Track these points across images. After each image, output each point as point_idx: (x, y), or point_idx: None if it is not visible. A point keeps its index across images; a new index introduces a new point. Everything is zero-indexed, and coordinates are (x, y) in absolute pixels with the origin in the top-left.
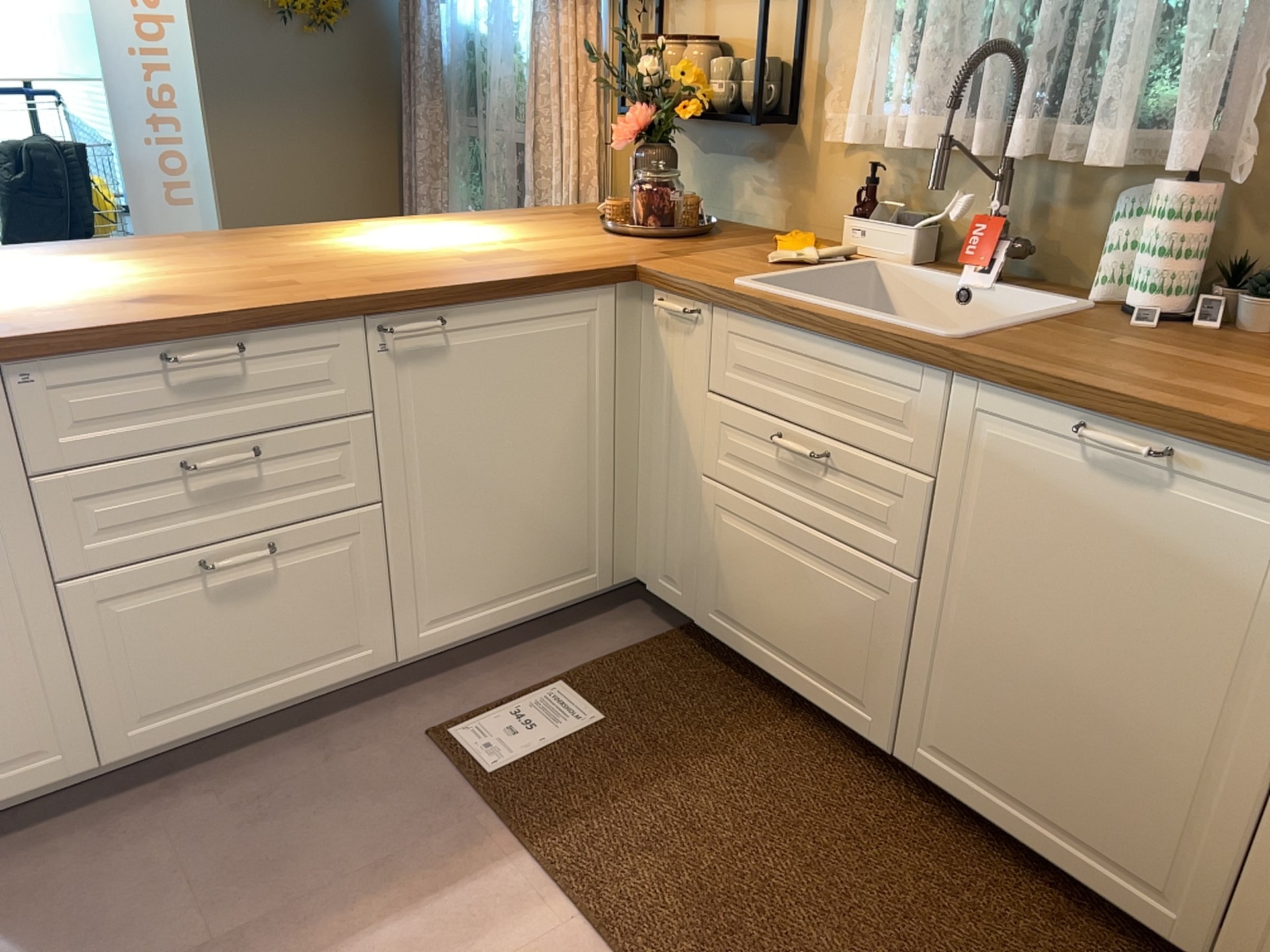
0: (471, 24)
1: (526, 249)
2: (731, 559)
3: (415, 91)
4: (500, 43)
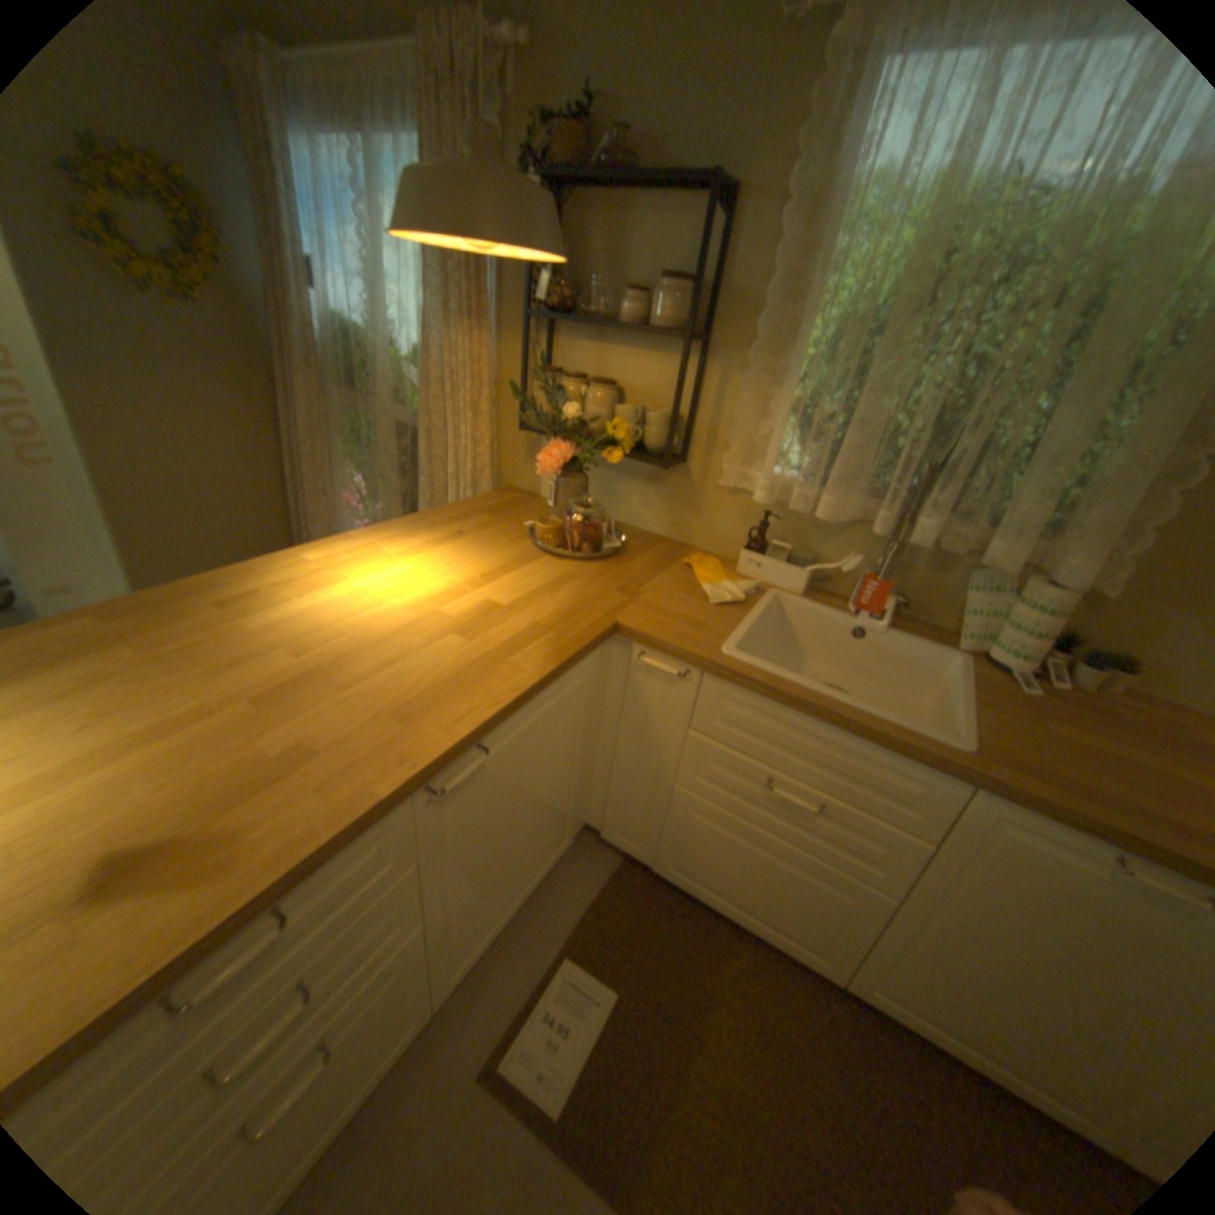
0: (339, 308)
1: (503, 602)
2: (700, 844)
3: (284, 361)
4: (382, 338)
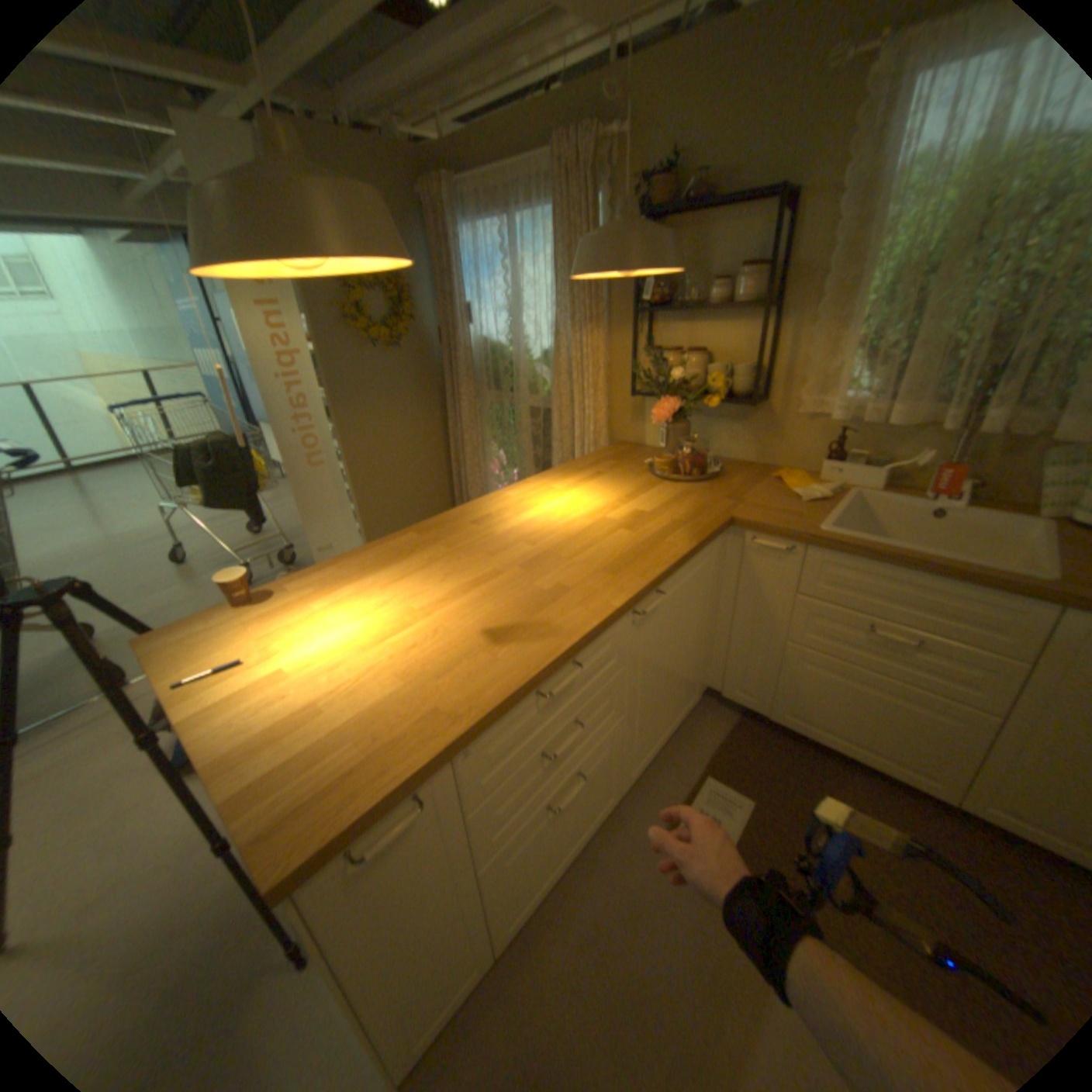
0: (488, 334)
1: (646, 510)
2: (811, 690)
3: (452, 377)
4: (523, 349)
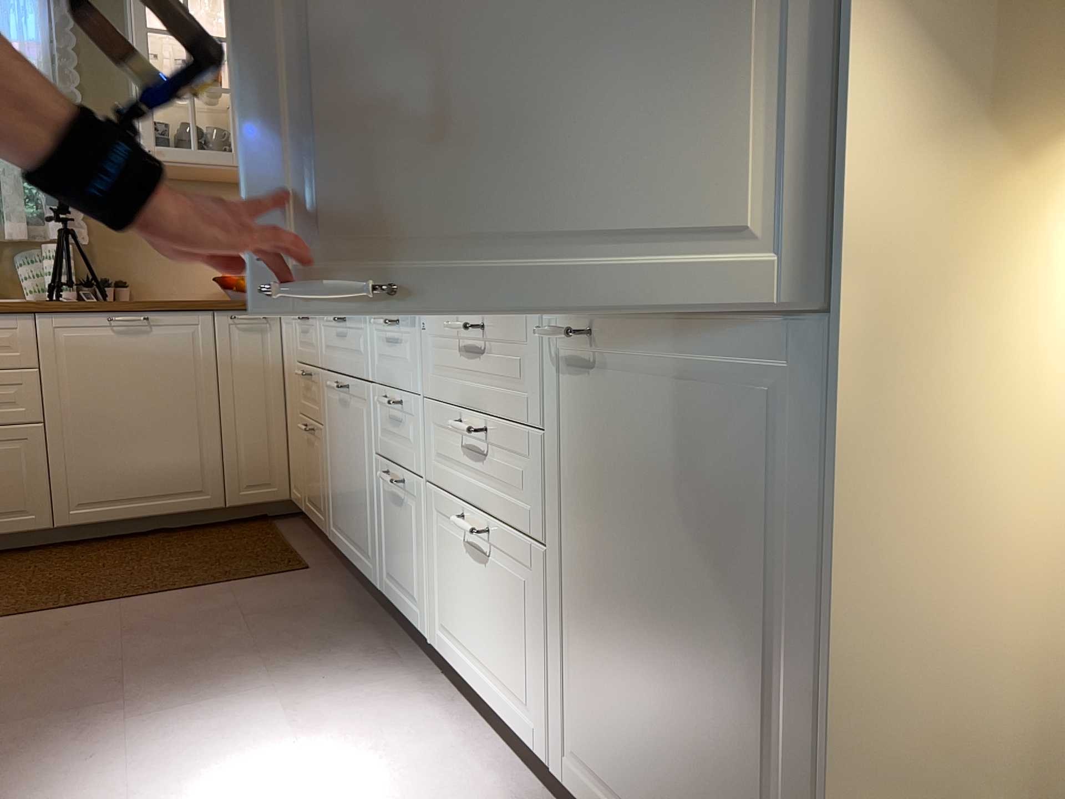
0: None
1: None
2: None
3: None
4: None
